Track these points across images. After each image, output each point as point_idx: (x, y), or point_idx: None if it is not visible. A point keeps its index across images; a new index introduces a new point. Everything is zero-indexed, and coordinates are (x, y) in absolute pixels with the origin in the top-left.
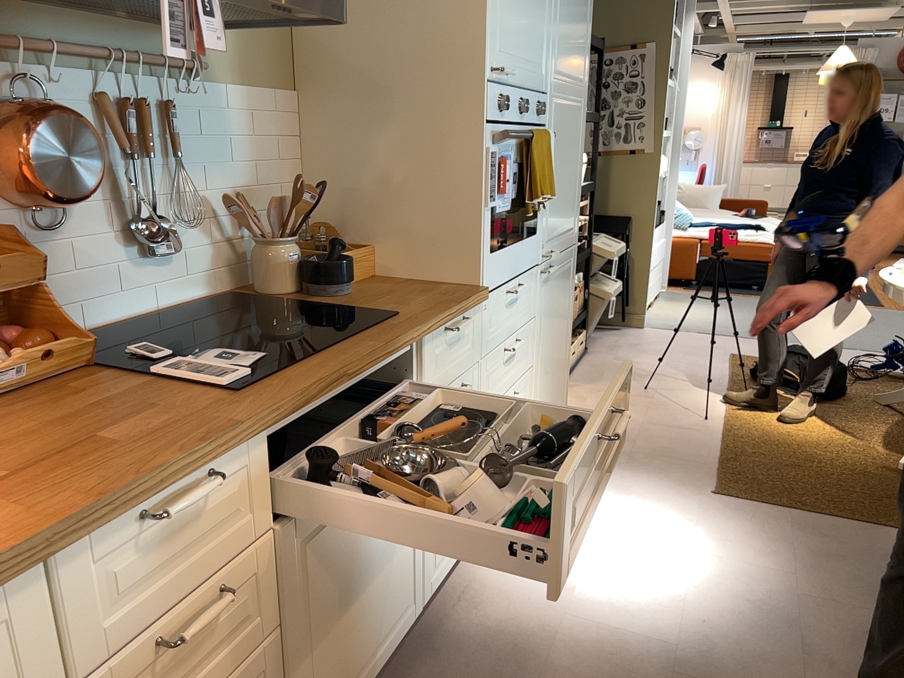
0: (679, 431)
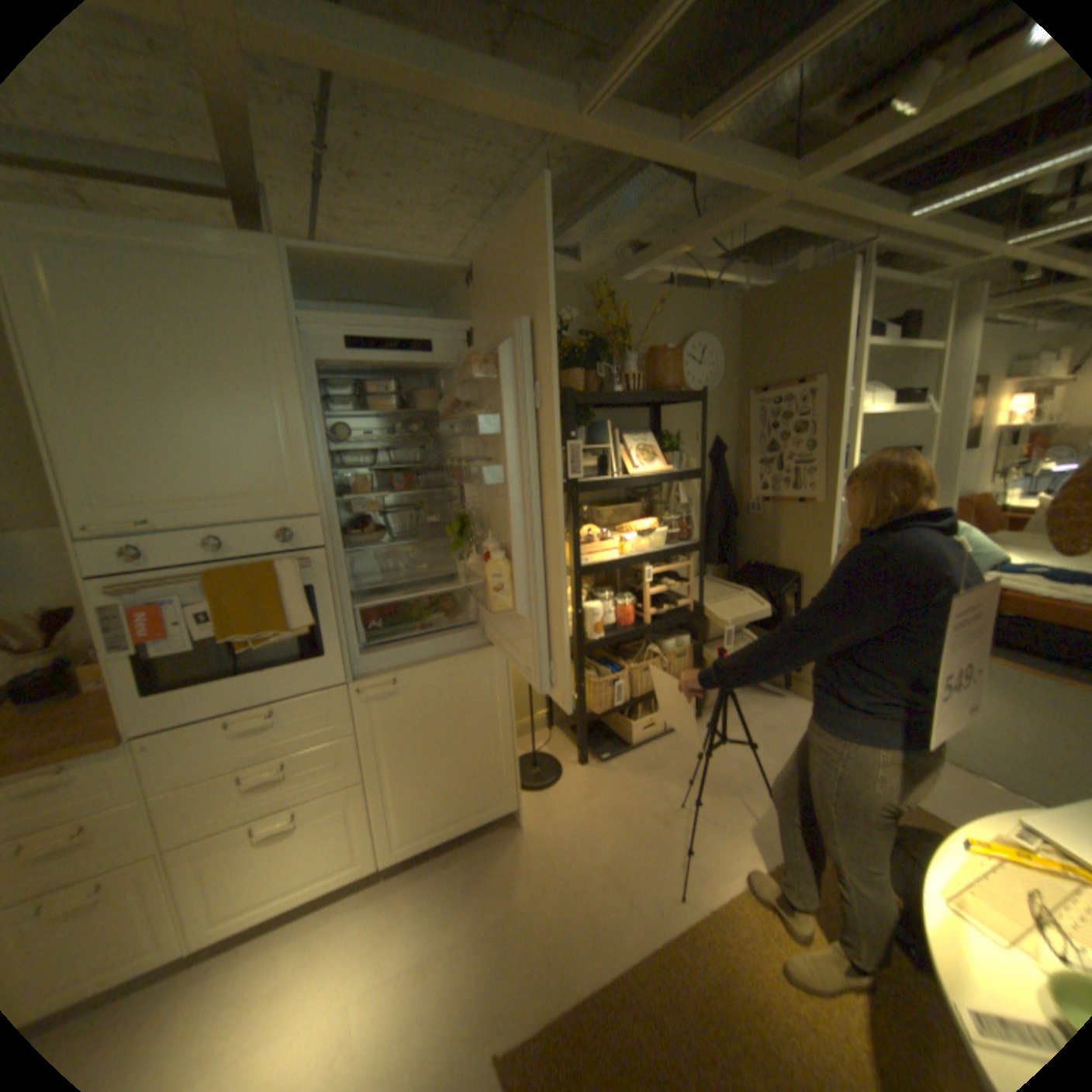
0: (618, 910)
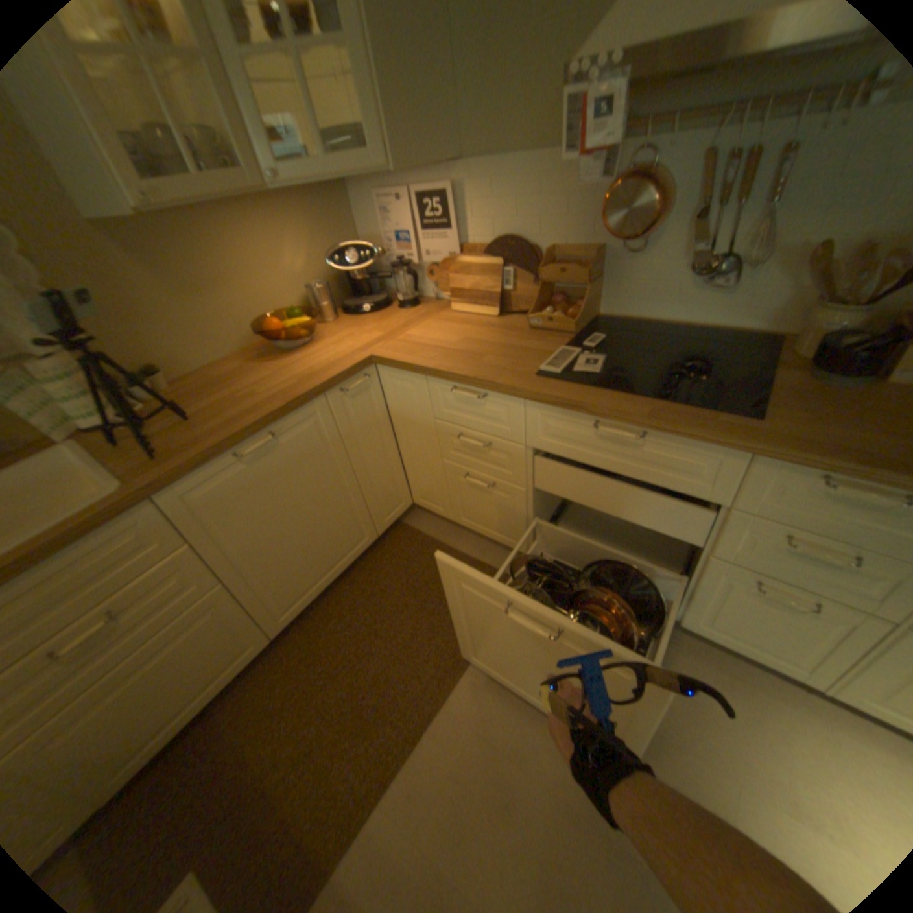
0: None
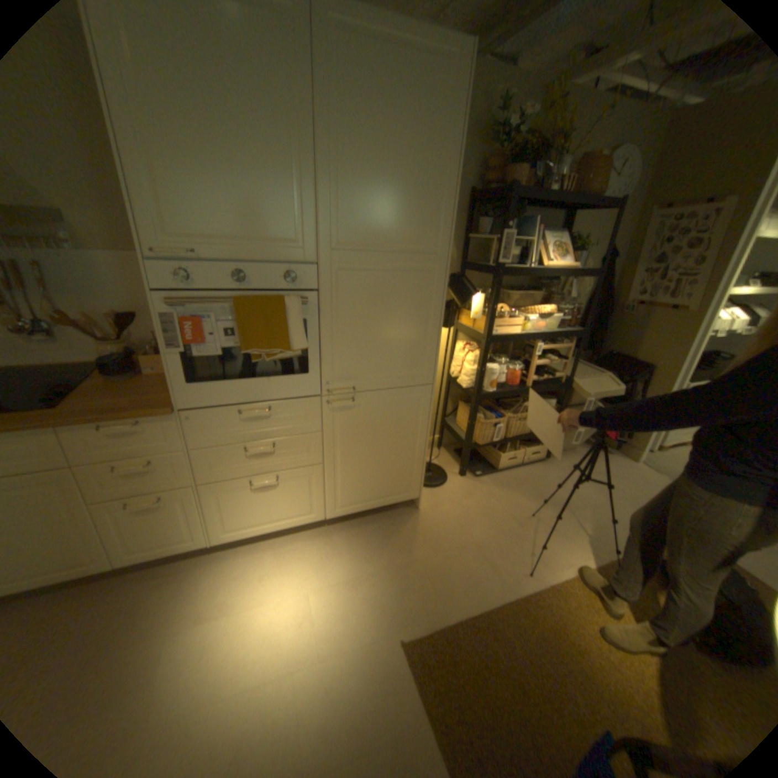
0: (485, 572)
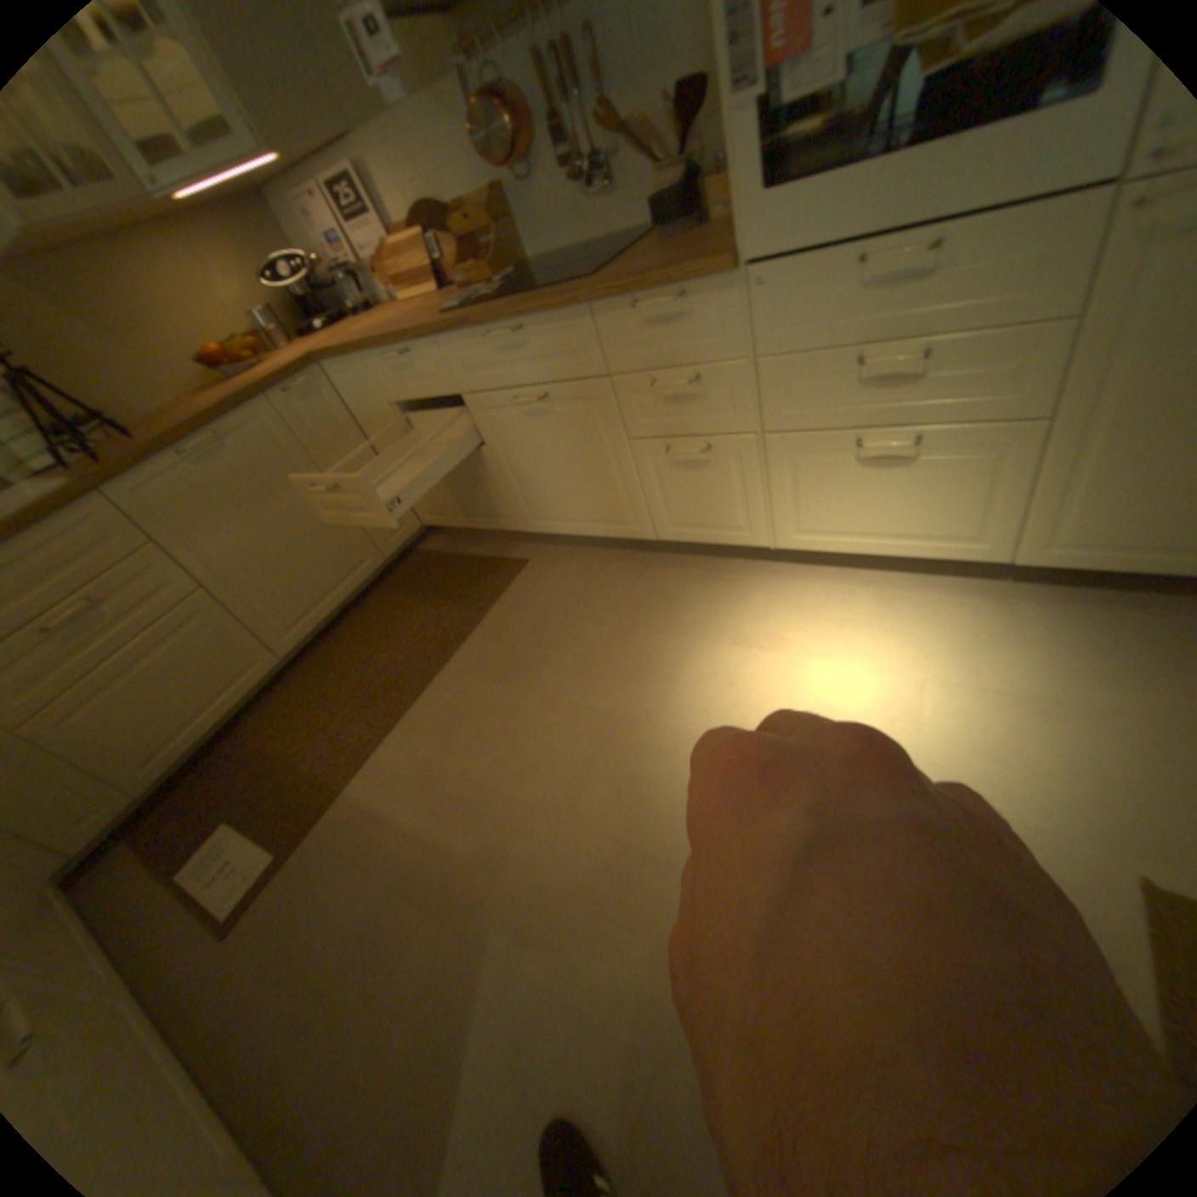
0: None
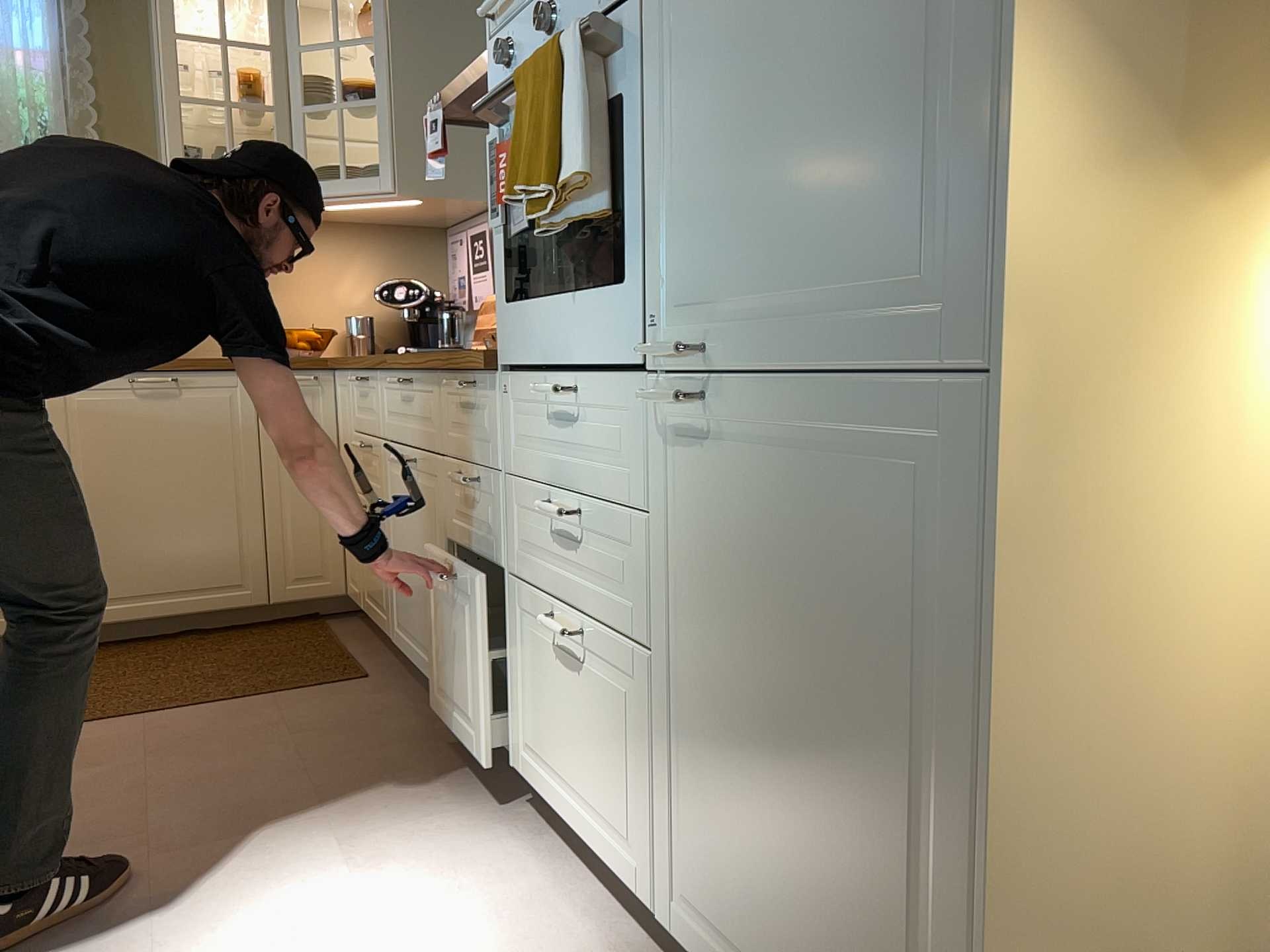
0: None
